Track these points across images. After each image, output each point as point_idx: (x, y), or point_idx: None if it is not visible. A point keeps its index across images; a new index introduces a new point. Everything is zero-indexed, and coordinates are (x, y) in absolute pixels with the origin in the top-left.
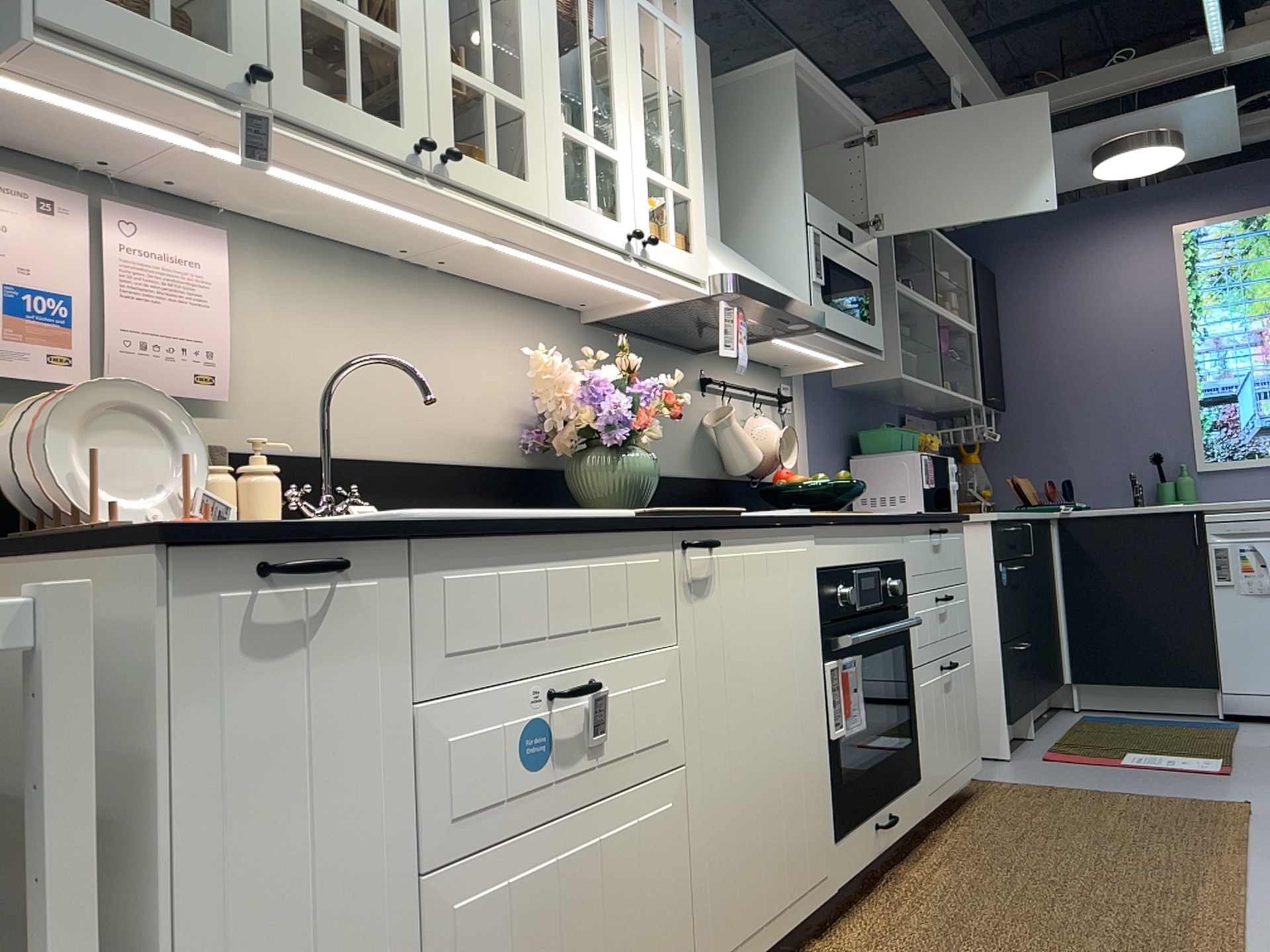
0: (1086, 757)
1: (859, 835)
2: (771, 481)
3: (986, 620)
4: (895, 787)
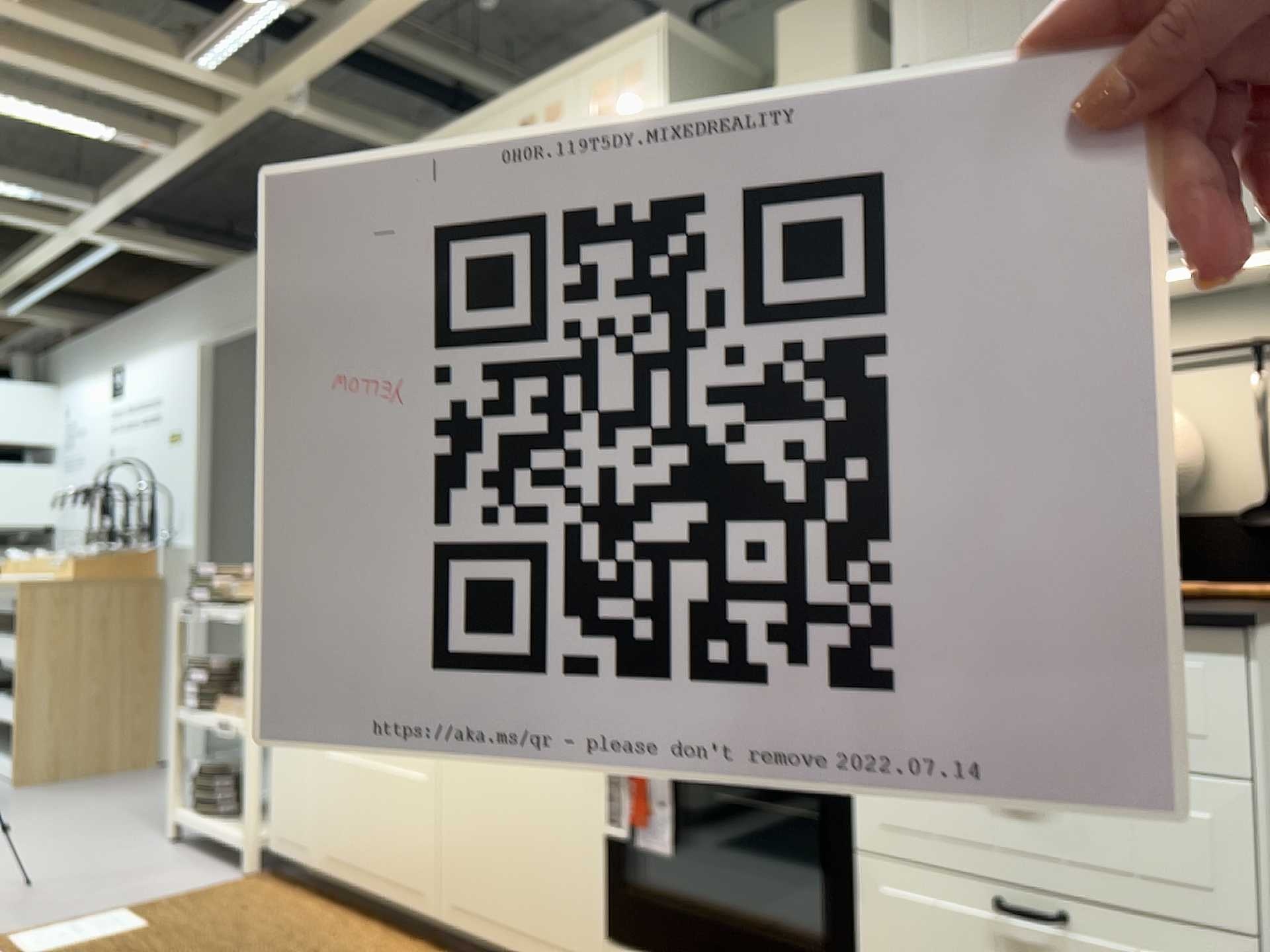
0: None
1: None
2: None
3: None
4: None
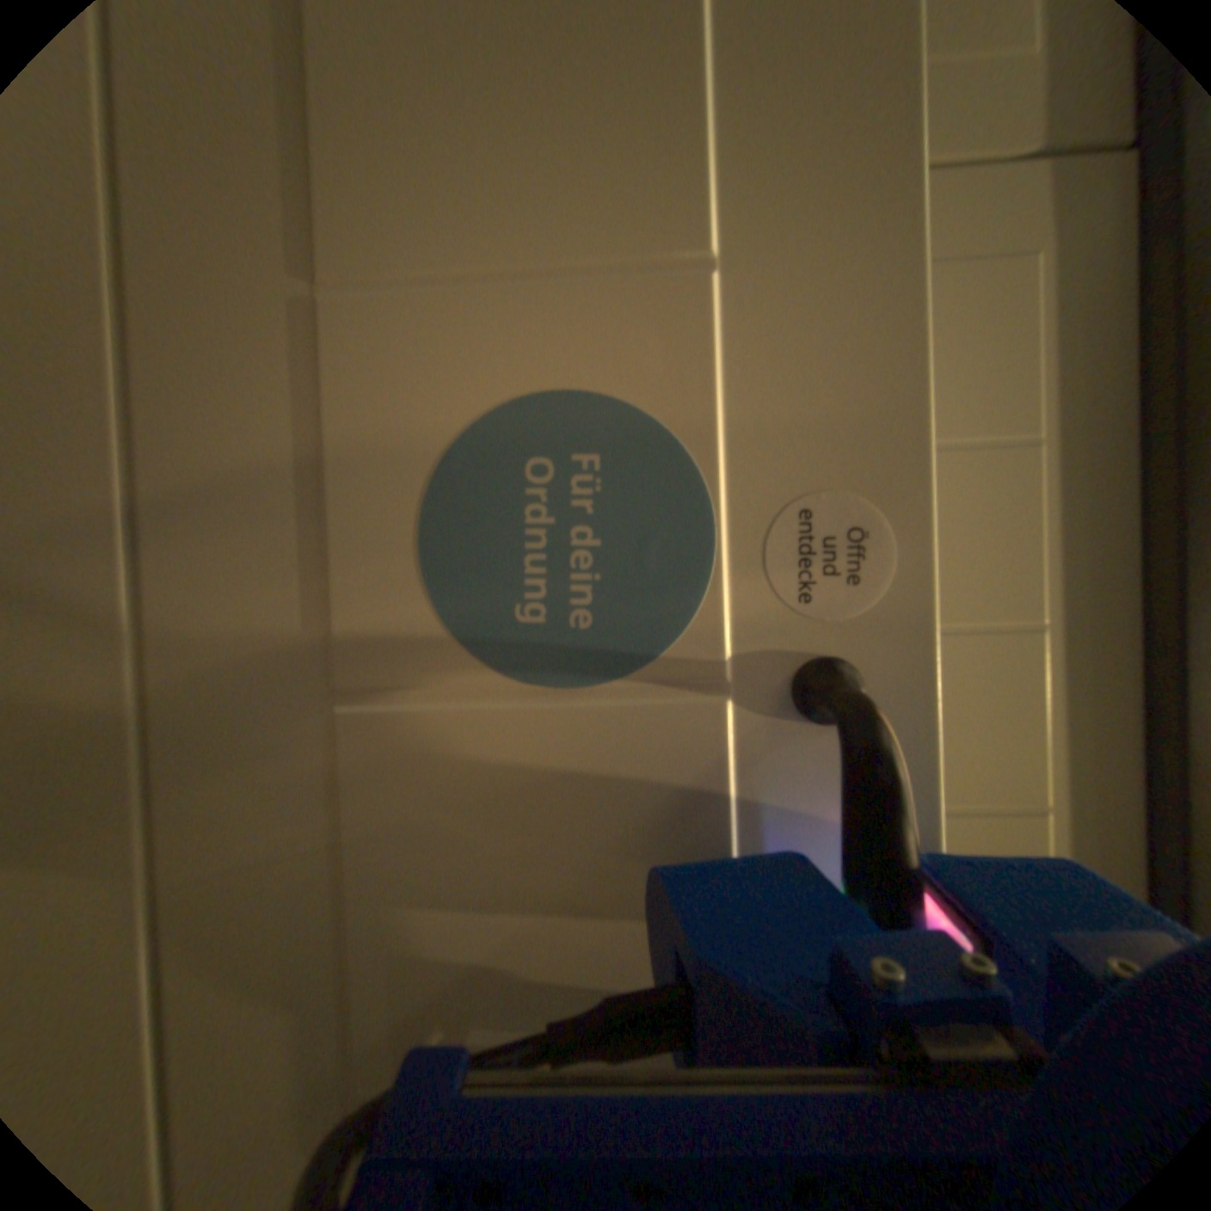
0: None
1: None
2: None
3: None
4: None
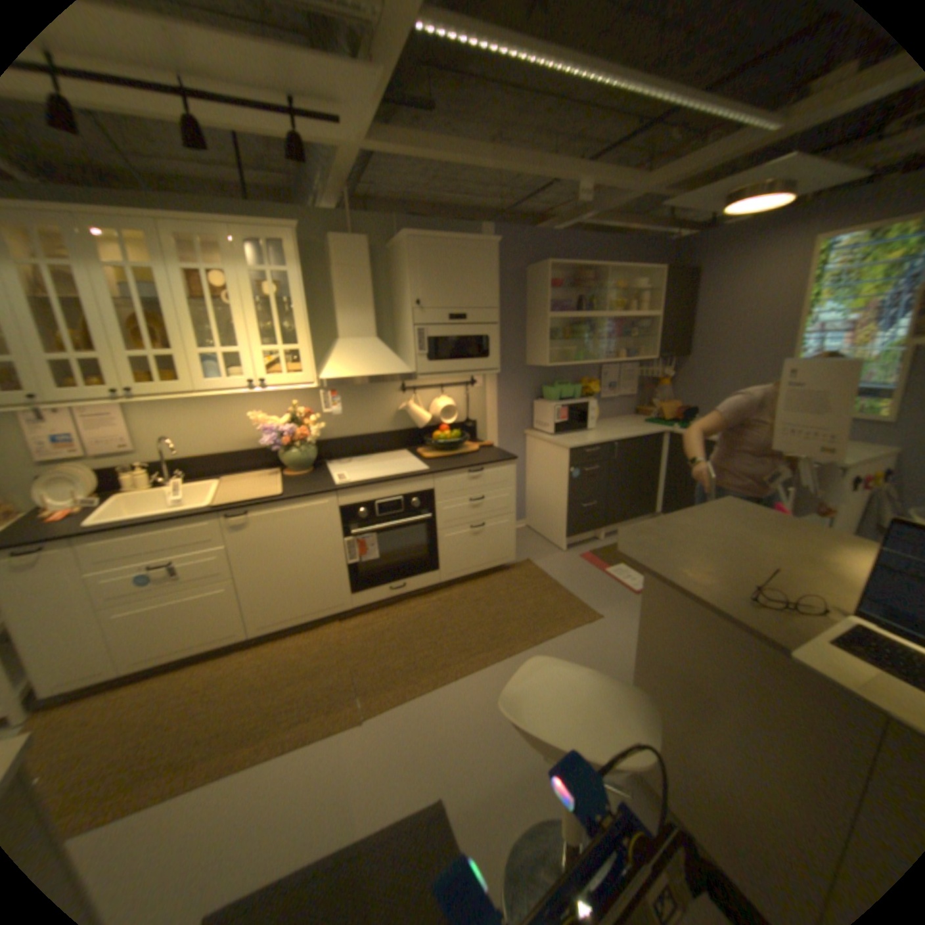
0: (597, 563)
1: (373, 593)
2: (431, 433)
3: (562, 493)
4: (409, 576)
